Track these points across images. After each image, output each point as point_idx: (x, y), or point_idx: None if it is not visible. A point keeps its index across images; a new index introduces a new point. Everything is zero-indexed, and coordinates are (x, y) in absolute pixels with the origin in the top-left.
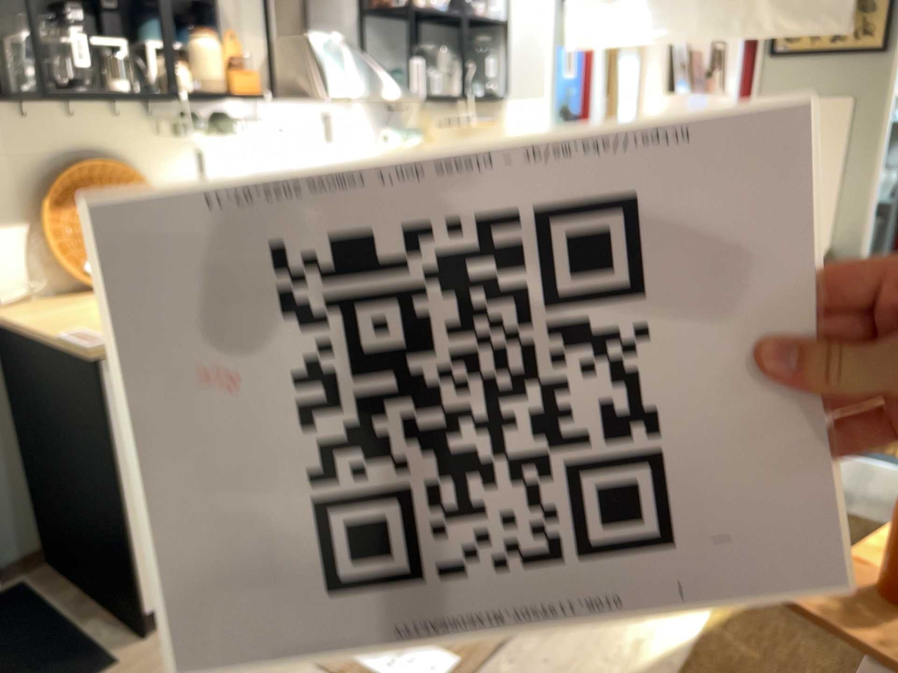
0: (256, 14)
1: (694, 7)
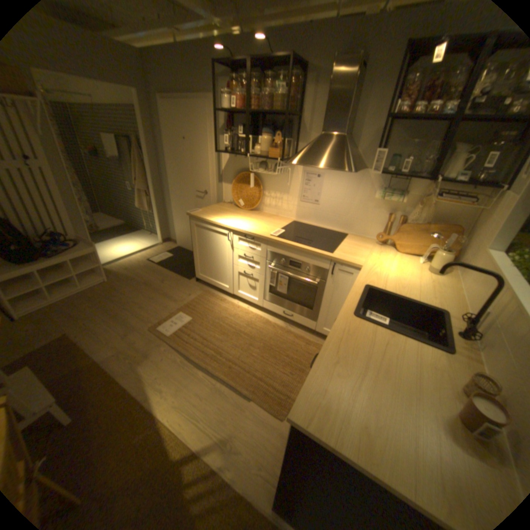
0: (320, 124)
1: None
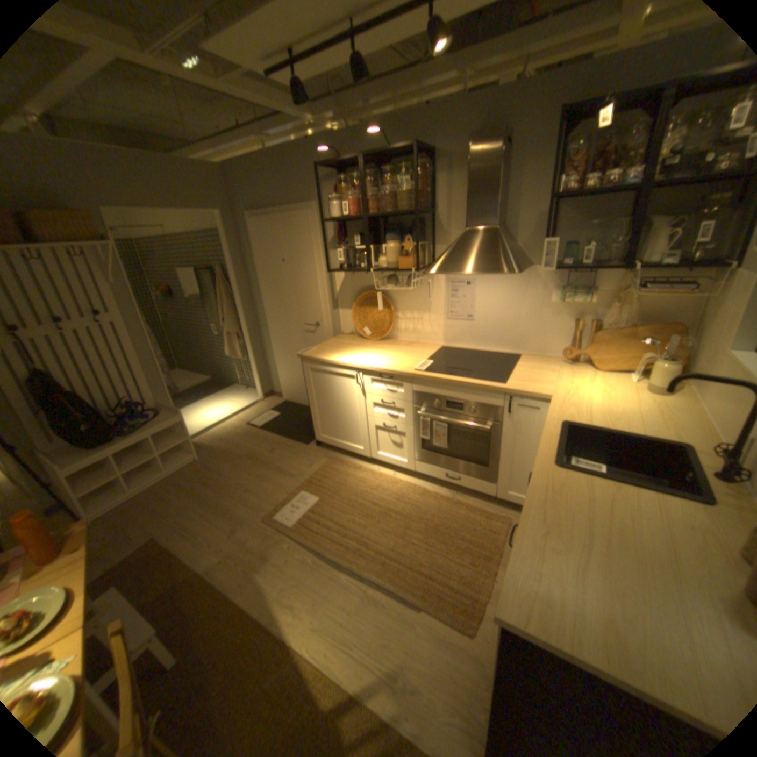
0: (460, 218)
1: None
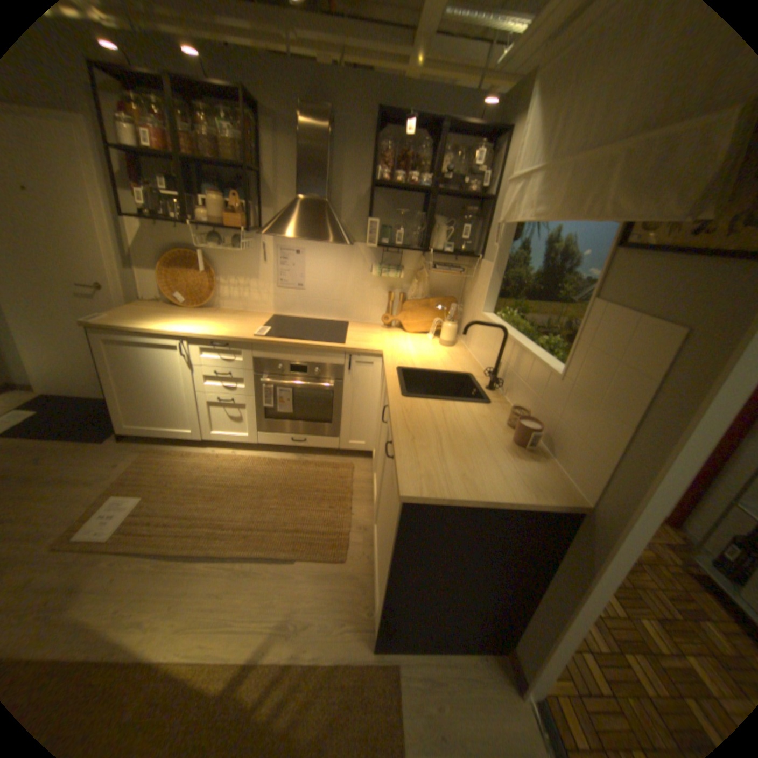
0: (288, 185)
1: (568, 183)
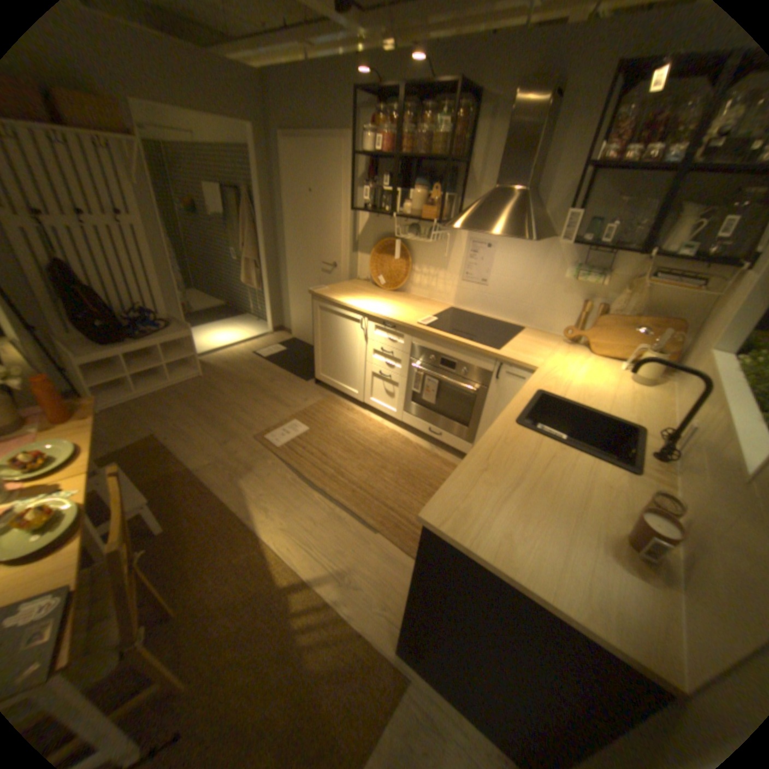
0: (494, 174)
1: None
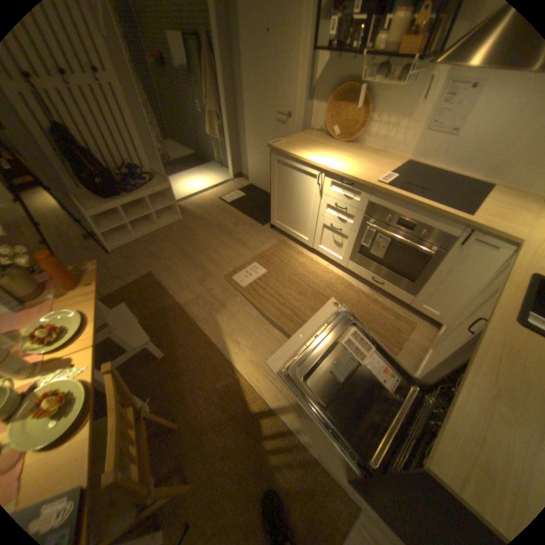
0: None
1: None
